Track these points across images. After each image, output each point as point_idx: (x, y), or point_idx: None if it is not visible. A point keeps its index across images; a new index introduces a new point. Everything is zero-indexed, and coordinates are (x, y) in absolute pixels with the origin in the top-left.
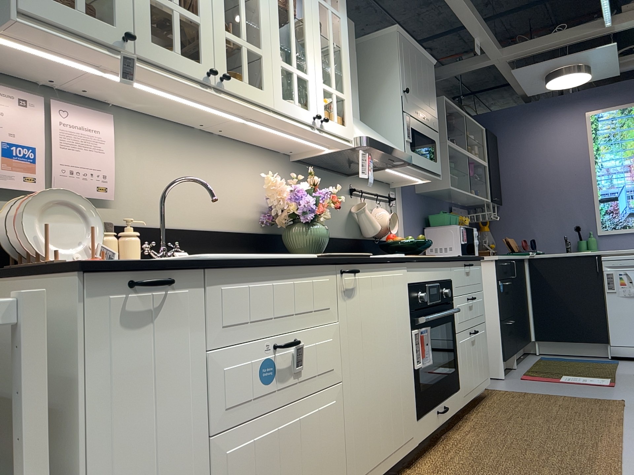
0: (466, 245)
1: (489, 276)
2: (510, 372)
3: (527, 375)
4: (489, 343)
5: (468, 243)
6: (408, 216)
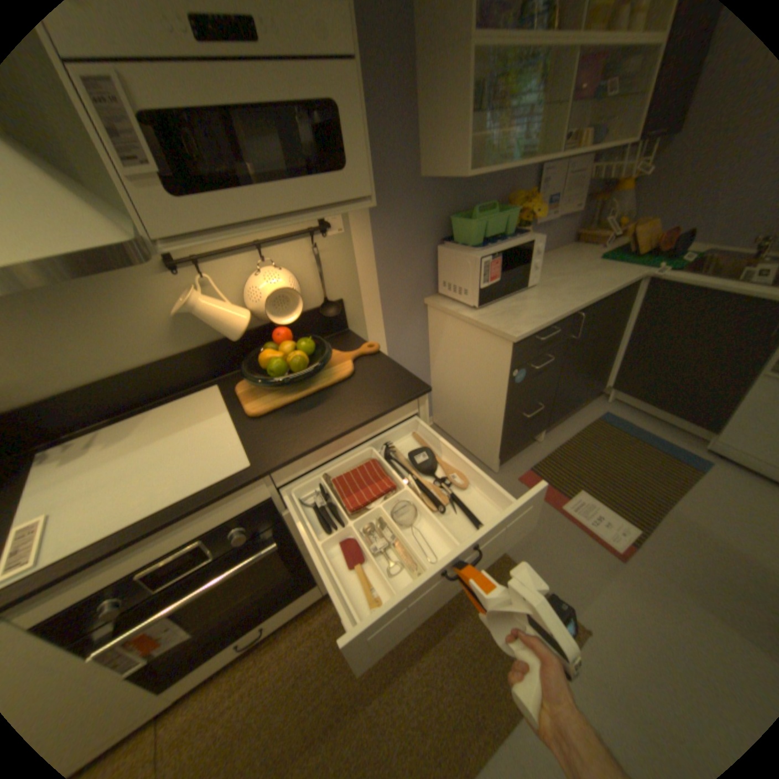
0: (491, 287)
1: (500, 359)
2: (522, 453)
3: (534, 473)
4: (487, 434)
5: (499, 280)
6: (385, 238)
